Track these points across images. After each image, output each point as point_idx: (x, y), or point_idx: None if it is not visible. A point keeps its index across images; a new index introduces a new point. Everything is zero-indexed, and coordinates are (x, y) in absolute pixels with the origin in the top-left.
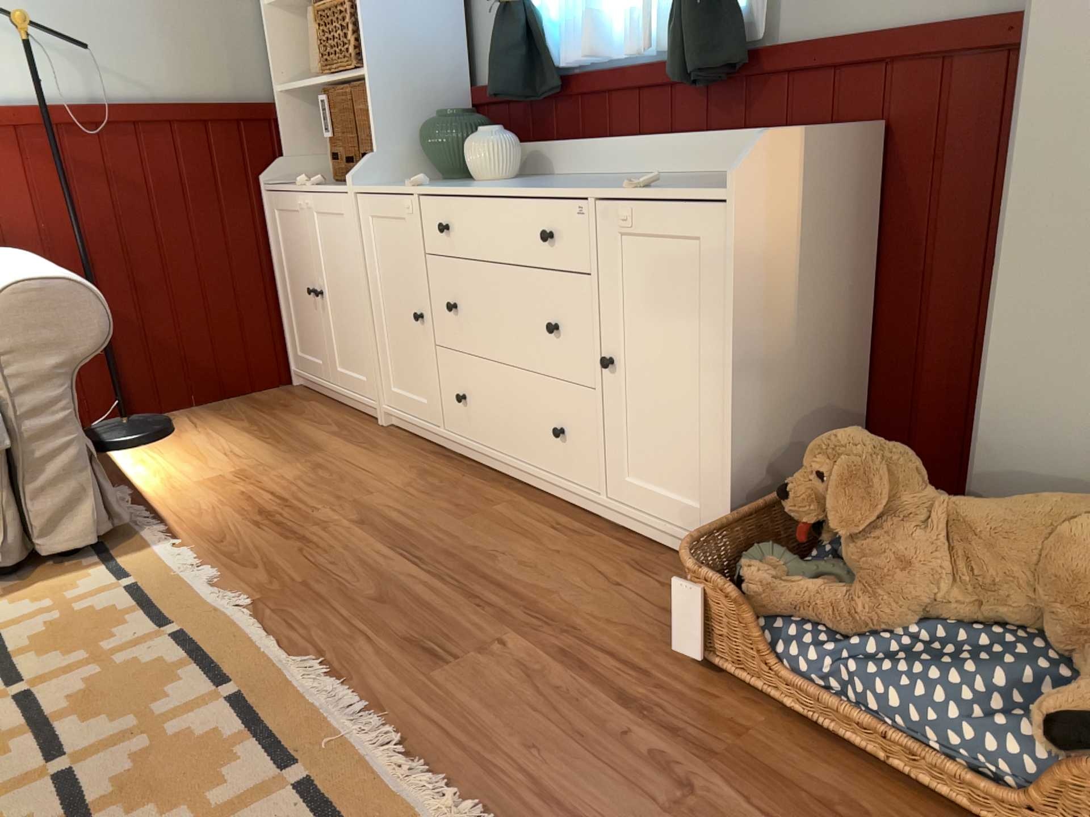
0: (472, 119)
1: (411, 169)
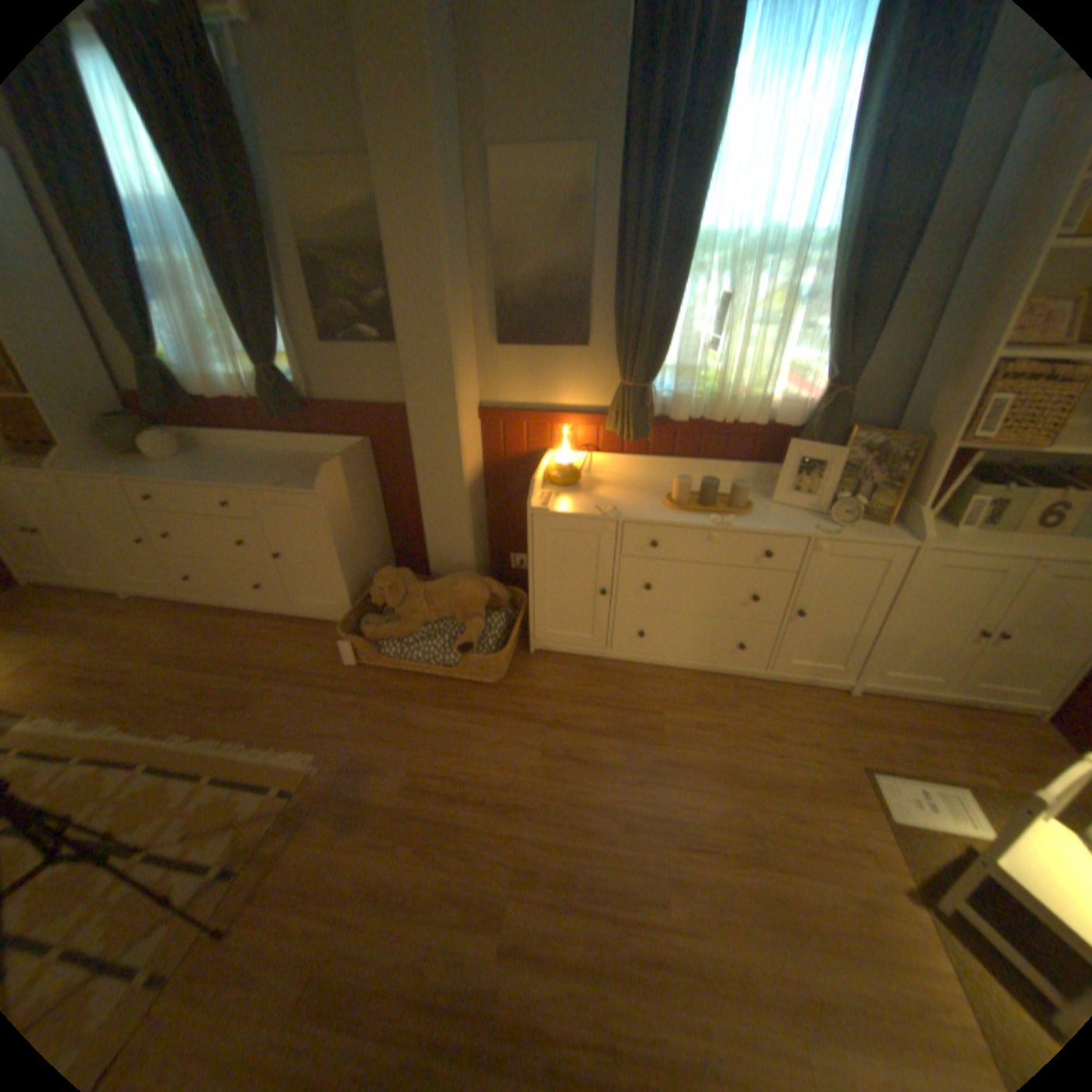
0: (133, 421)
1: (92, 450)
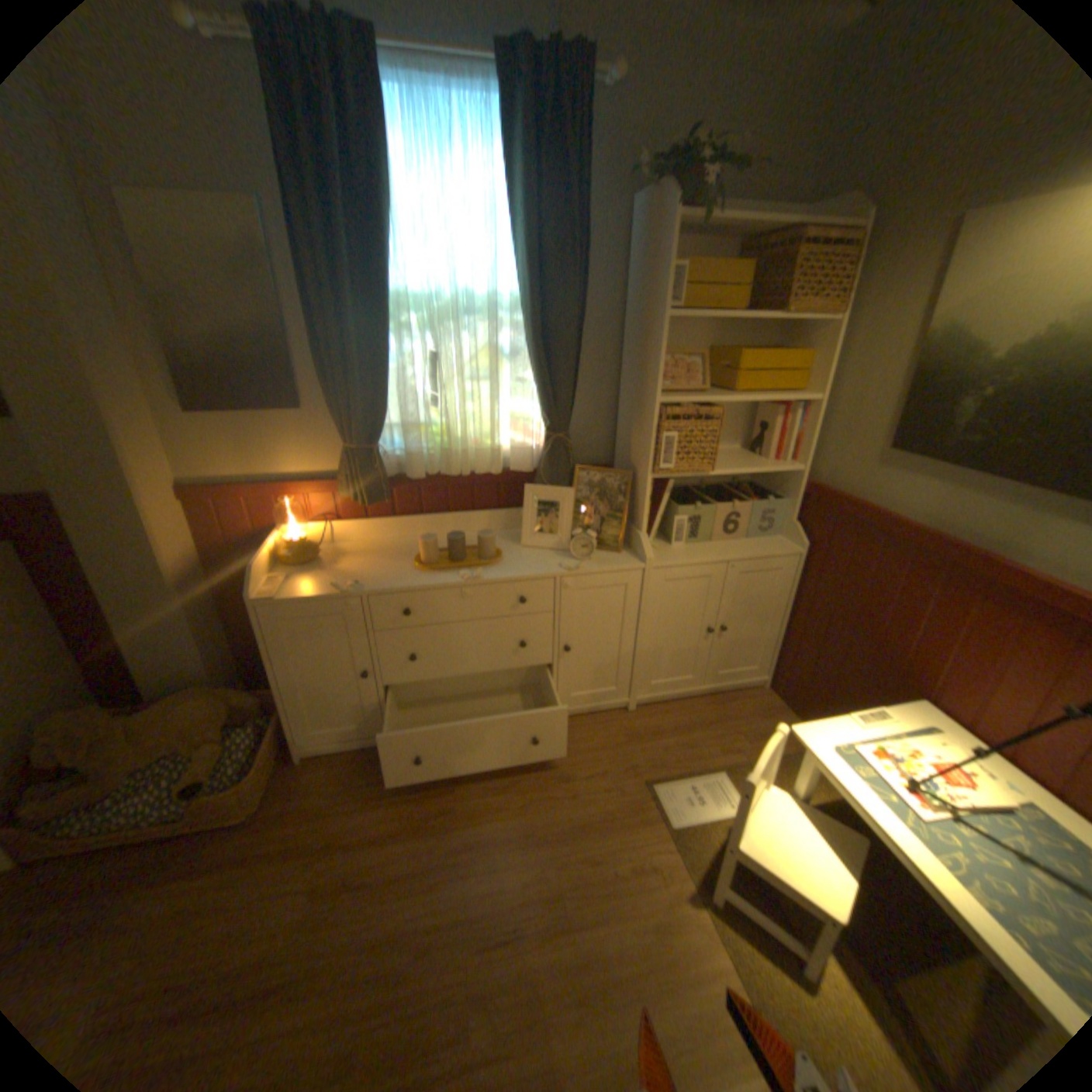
0: None
1: None
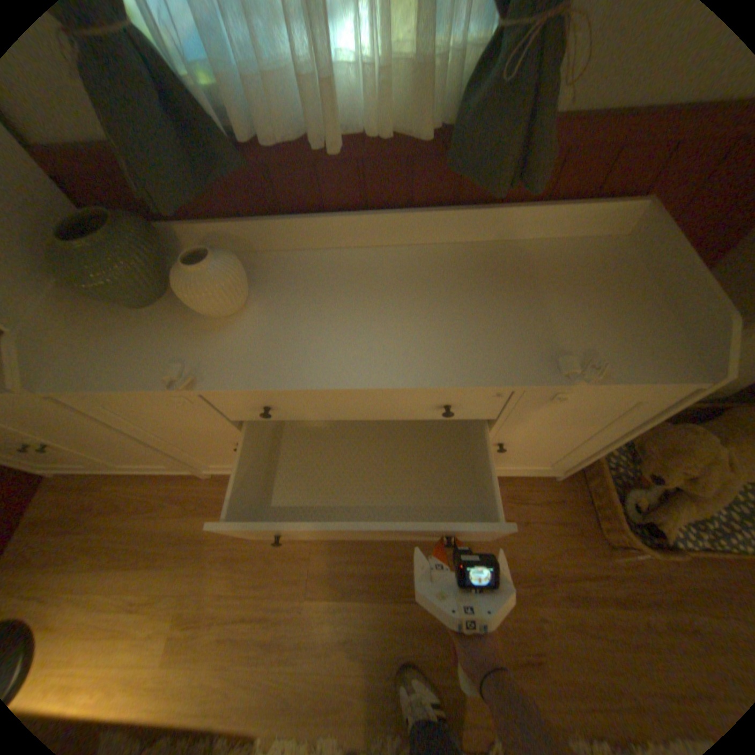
0: (129, 226)
1: (67, 306)
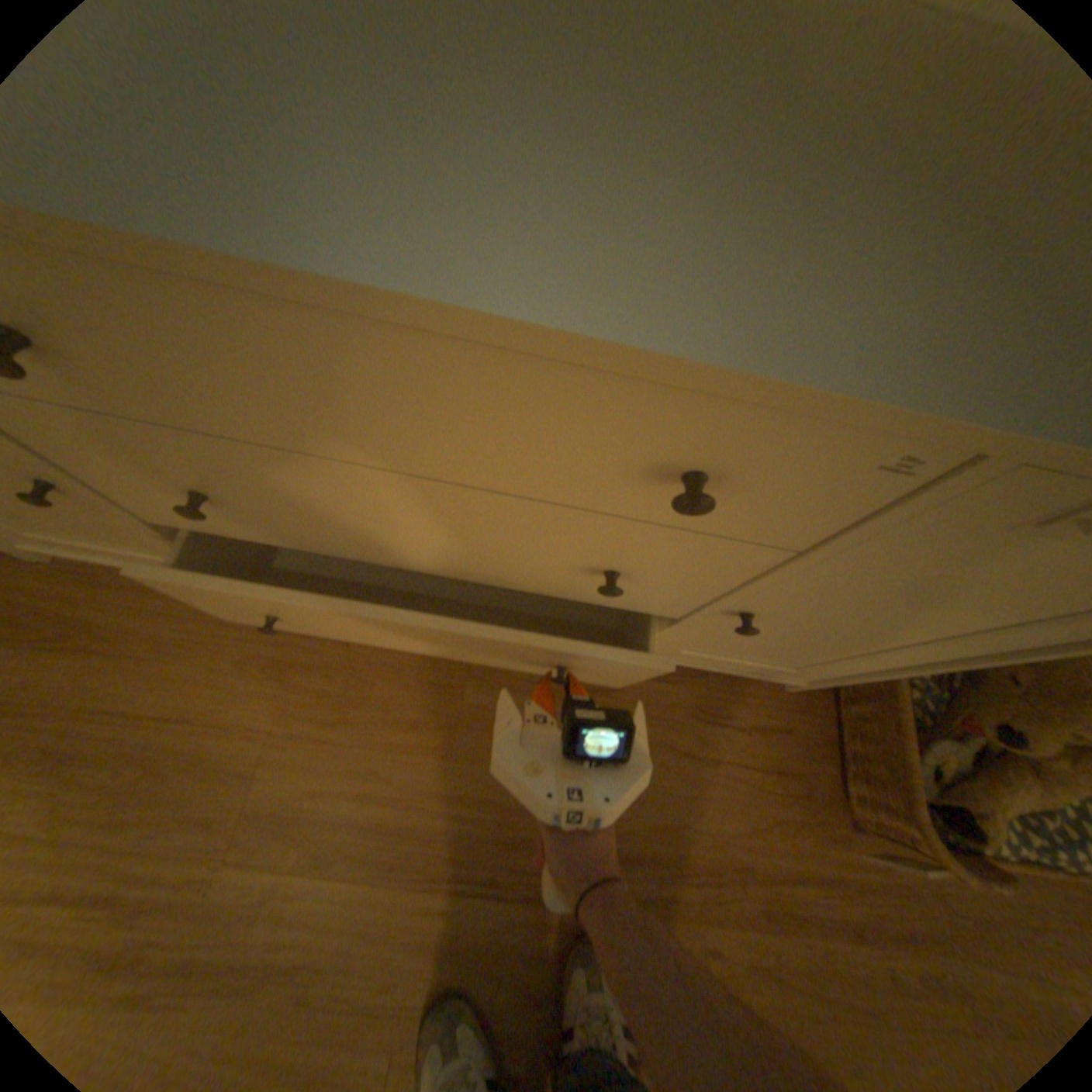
0: None
1: None
